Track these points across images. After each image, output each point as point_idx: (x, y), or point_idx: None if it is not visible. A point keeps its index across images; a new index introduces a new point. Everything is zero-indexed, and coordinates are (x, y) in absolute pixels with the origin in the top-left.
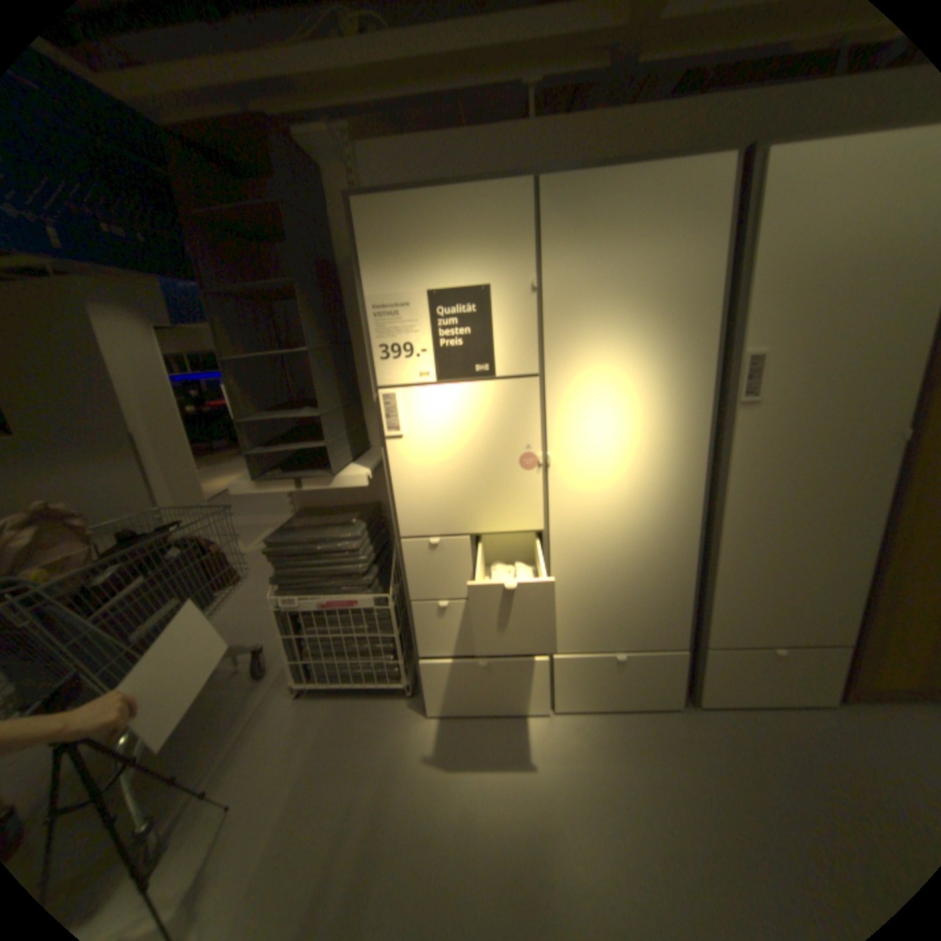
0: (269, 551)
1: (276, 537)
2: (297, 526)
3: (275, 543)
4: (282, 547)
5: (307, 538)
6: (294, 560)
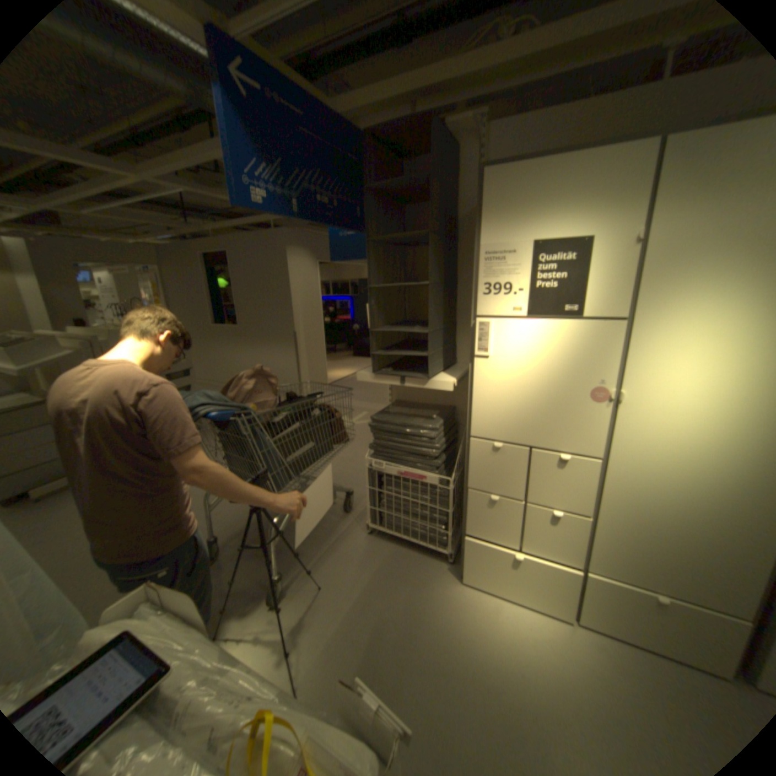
0: (373, 425)
1: (379, 416)
2: (393, 412)
3: (378, 420)
4: (382, 424)
5: (400, 422)
6: (388, 436)
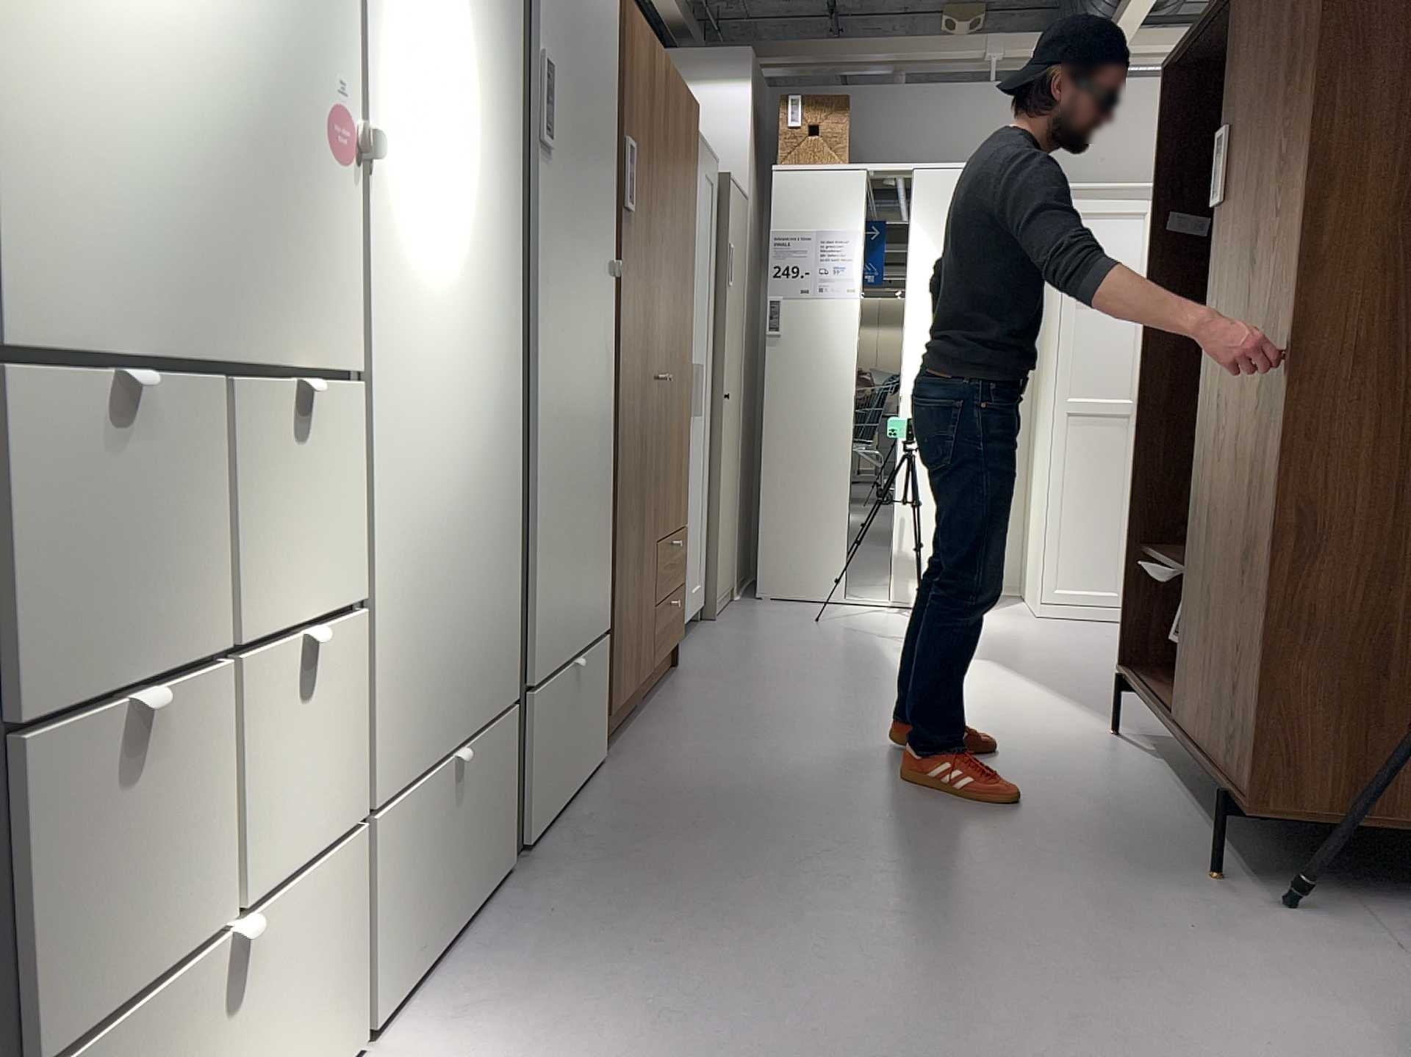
0: None
1: None
2: None
3: None
4: None
5: None
6: None
